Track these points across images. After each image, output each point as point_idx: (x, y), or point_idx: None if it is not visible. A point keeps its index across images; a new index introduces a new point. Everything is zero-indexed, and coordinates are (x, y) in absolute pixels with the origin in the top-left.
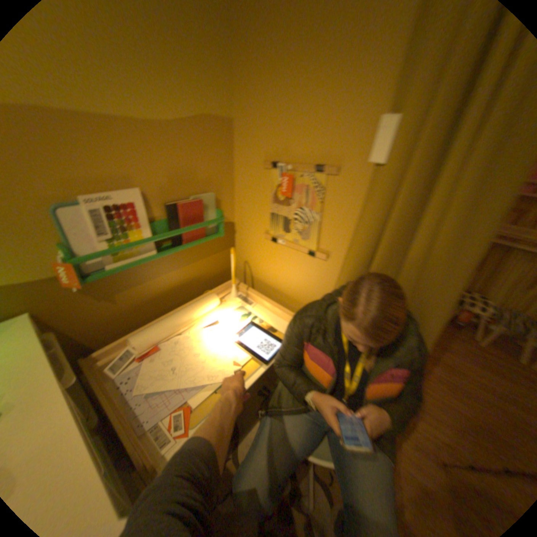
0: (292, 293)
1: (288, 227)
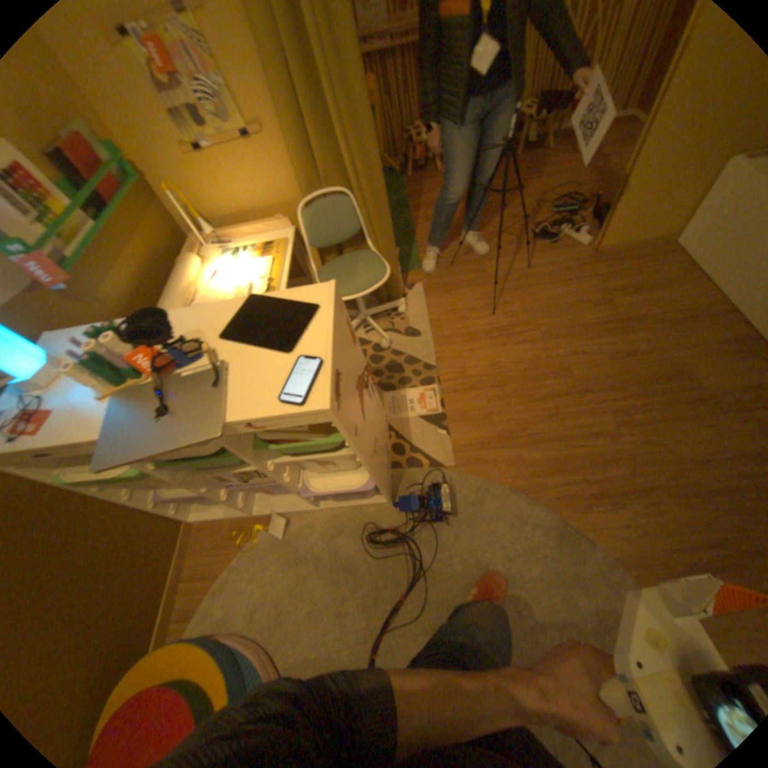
0: (257, 203)
1: (197, 117)
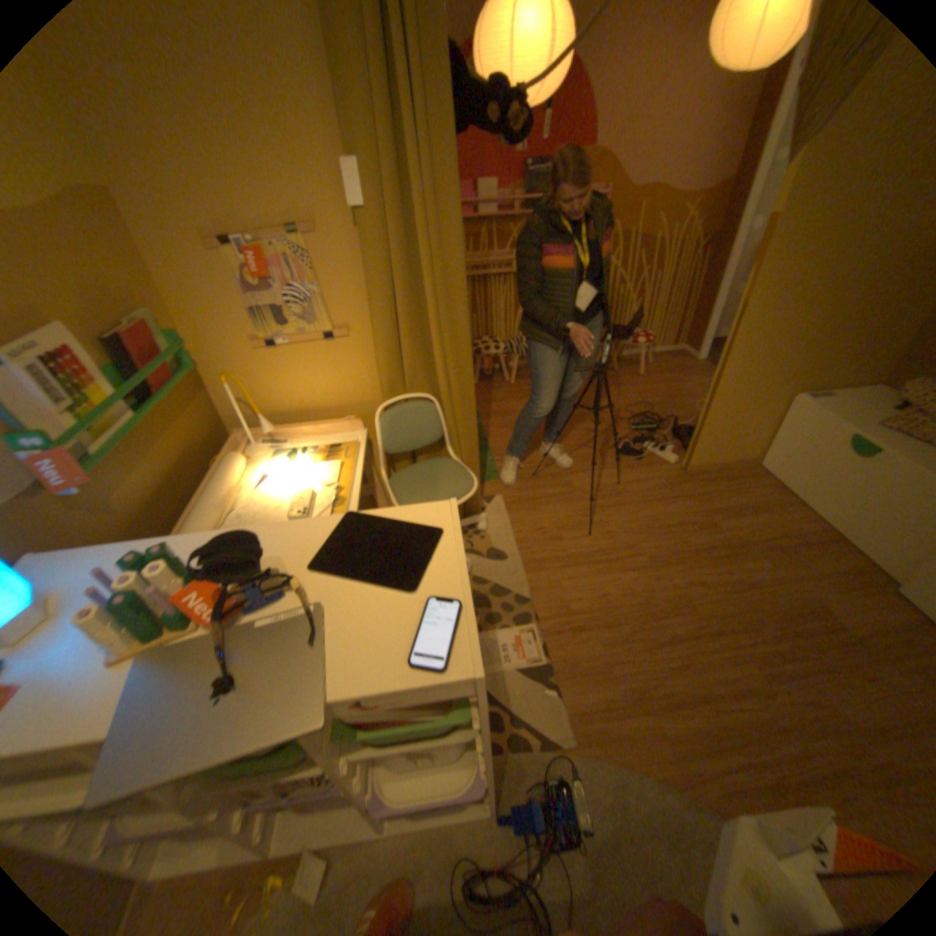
0: (327, 401)
1: (284, 317)
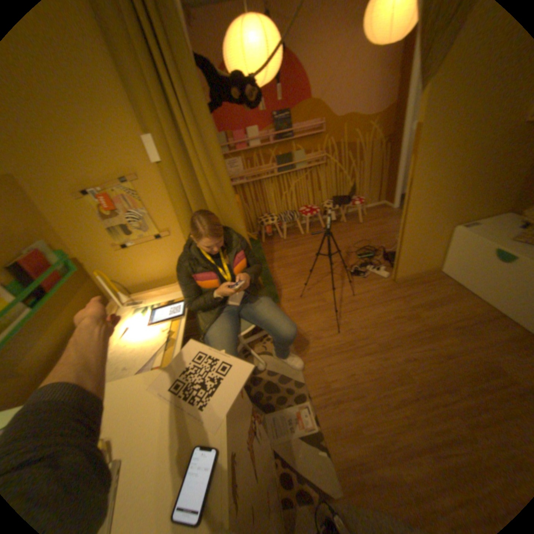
0: (164, 274)
1: (127, 230)
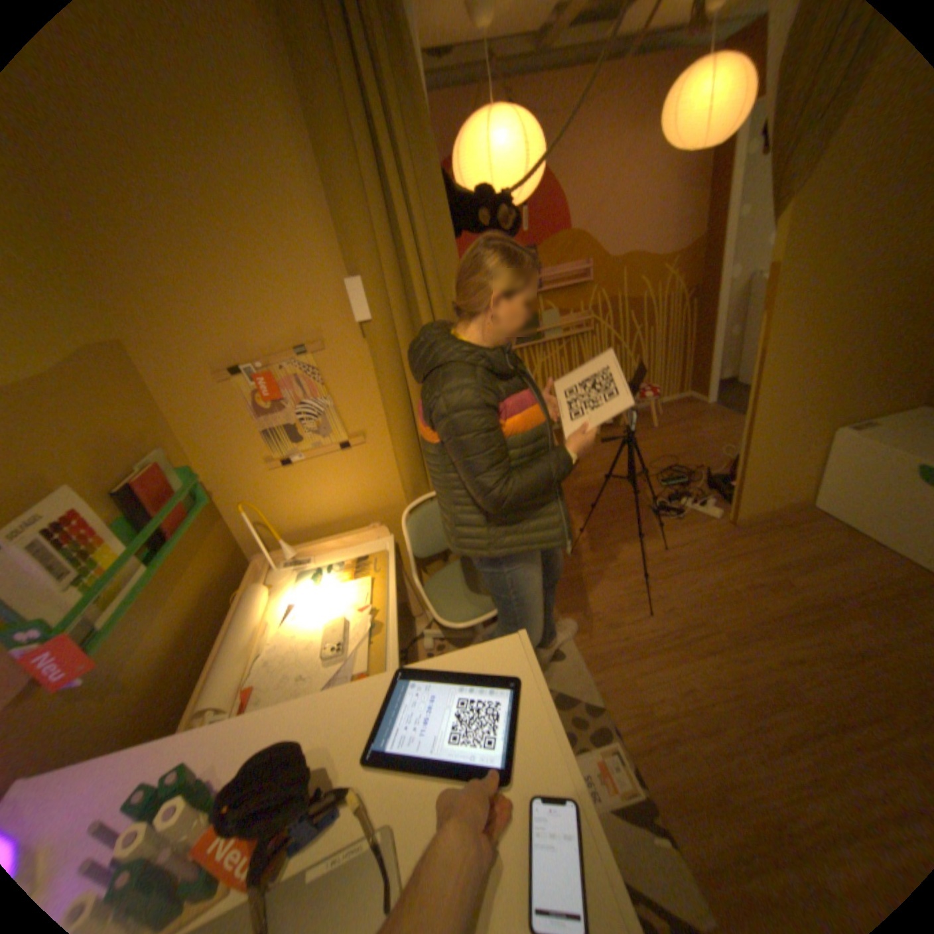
0: (348, 511)
1: (298, 434)
